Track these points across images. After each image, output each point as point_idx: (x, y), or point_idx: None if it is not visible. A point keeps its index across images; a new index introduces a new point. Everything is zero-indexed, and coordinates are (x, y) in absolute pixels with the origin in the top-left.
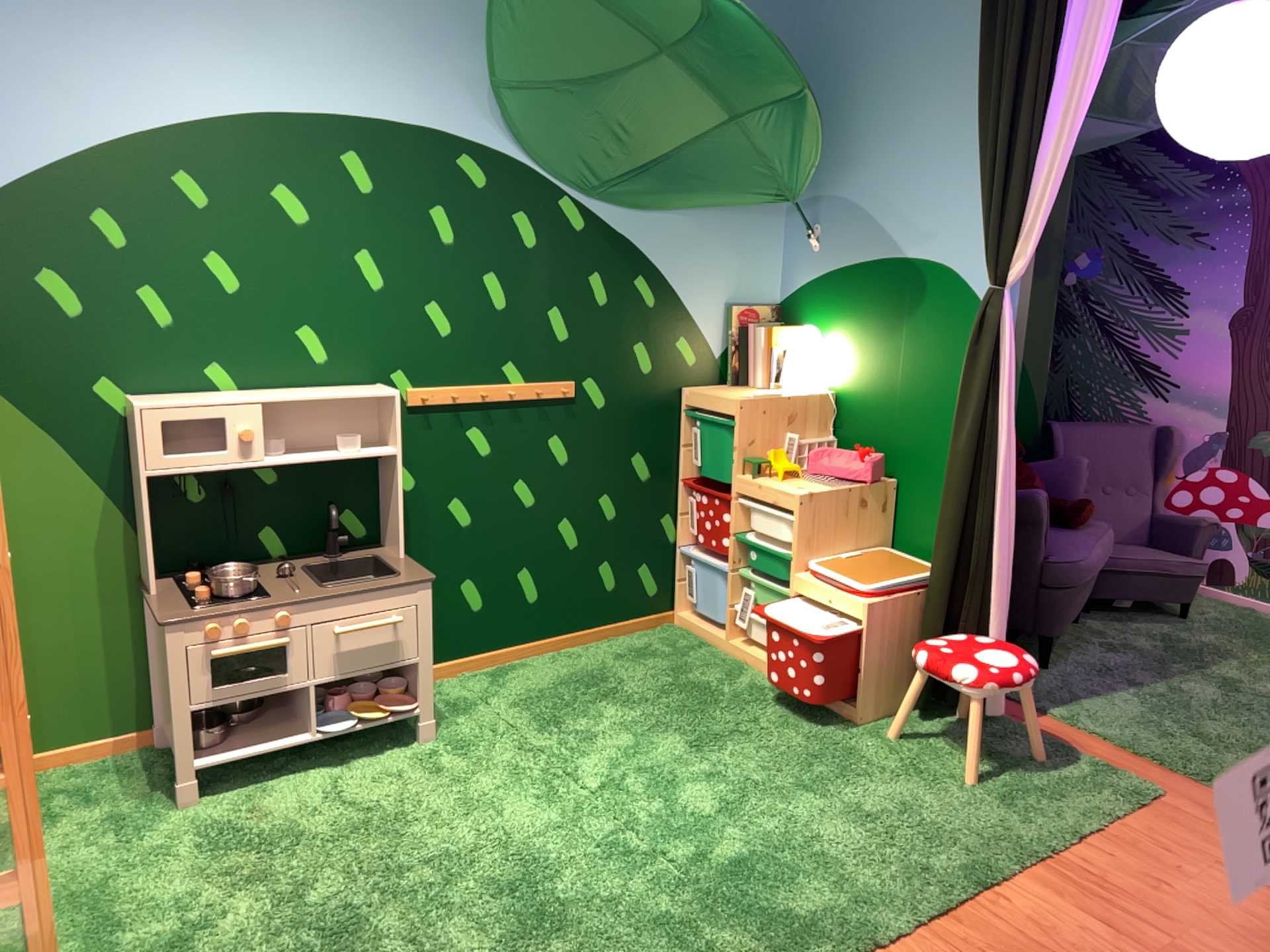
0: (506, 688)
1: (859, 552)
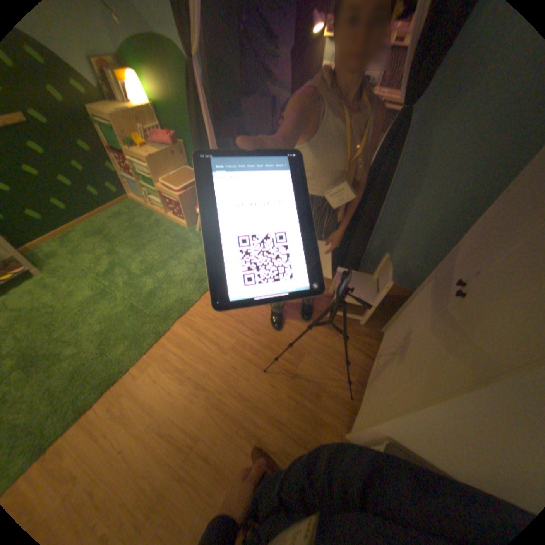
0: (67, 243)
1: (176, 171)
